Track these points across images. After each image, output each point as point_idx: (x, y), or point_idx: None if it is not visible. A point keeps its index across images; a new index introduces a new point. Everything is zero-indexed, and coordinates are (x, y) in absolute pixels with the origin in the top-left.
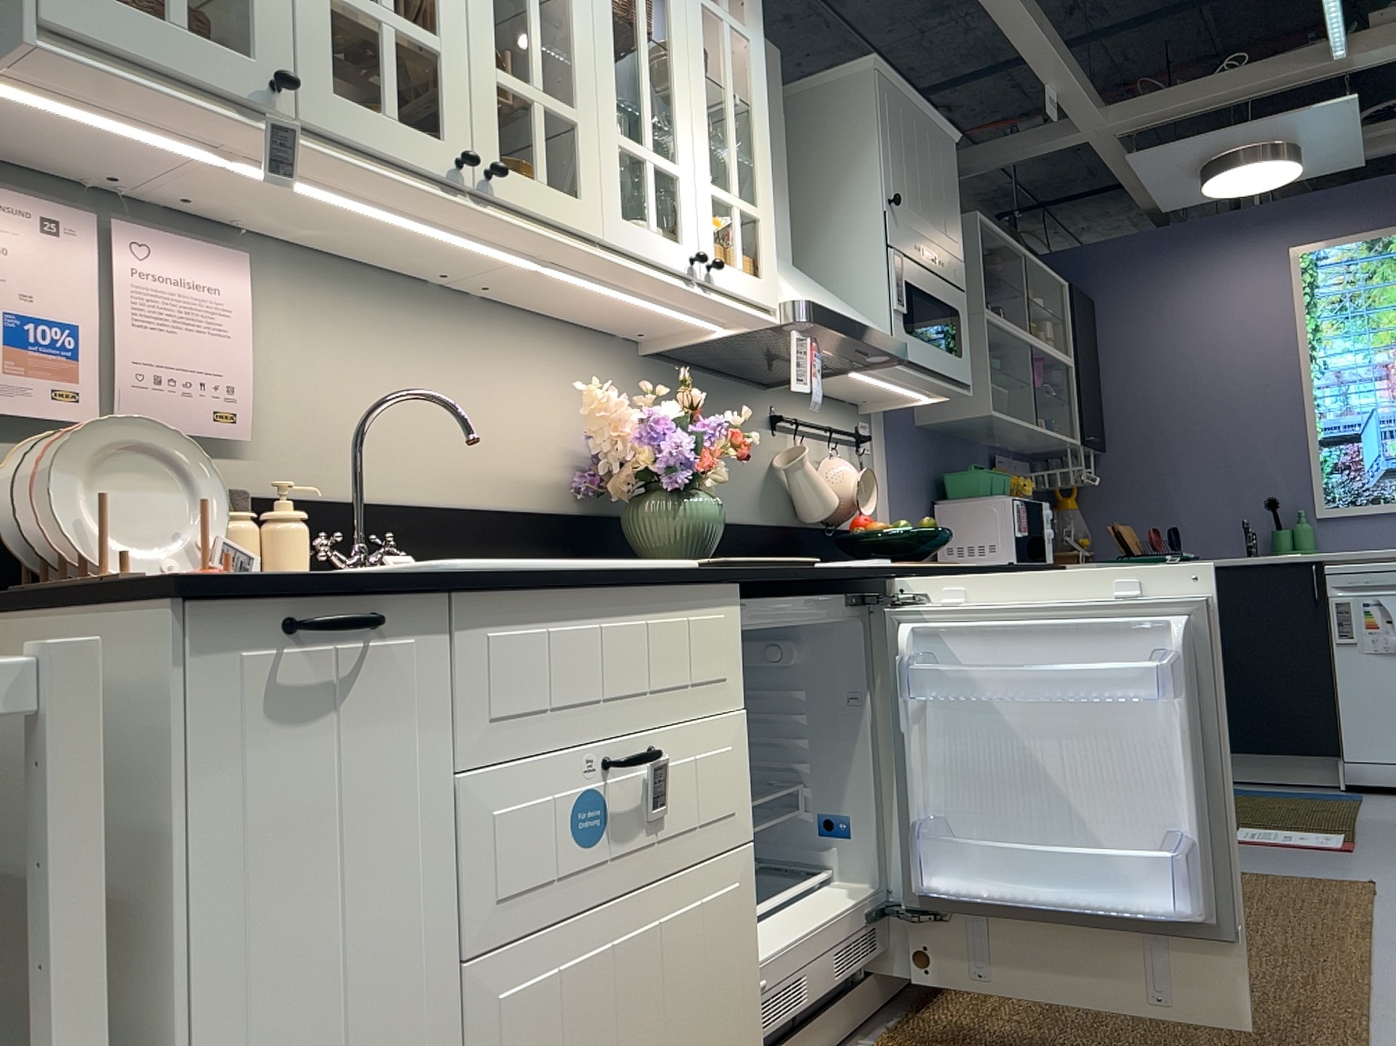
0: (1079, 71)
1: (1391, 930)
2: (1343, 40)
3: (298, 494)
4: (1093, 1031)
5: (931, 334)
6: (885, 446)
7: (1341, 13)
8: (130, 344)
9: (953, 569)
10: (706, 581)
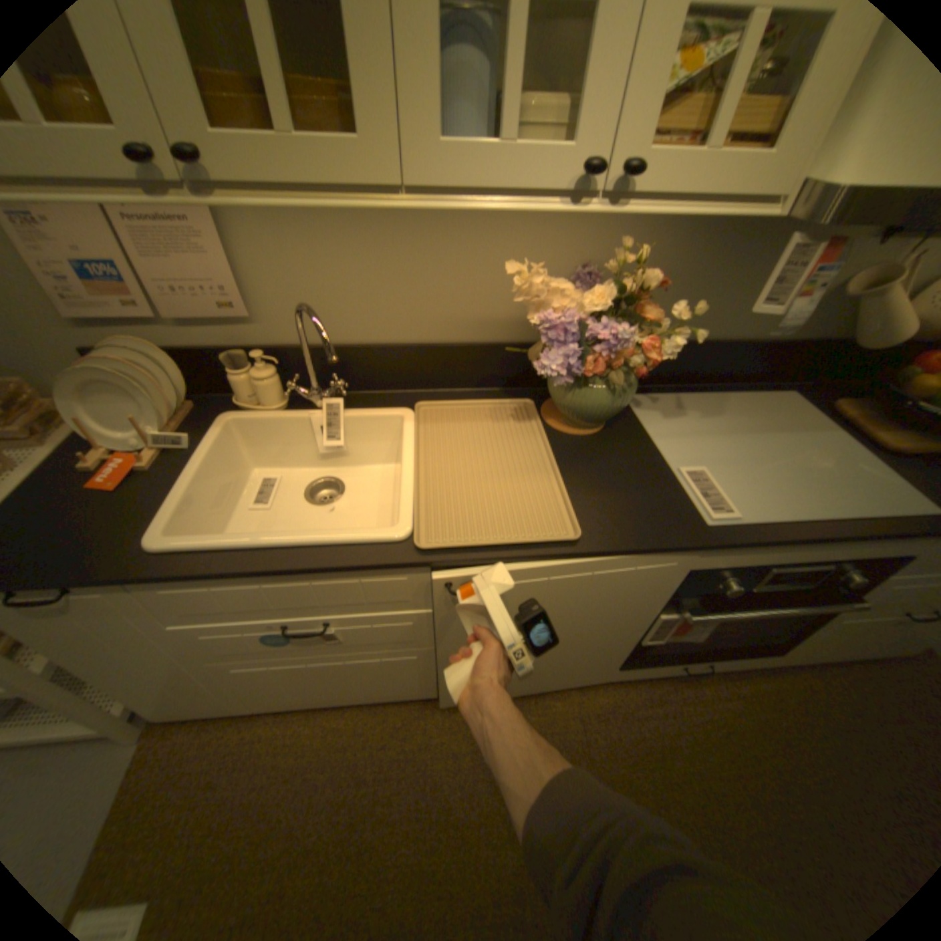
0: None
1: None
2: None
3: (293, 342)
4: (667, 789)
5: None
6: None
7: None
8: (144, 268)
9: (837, 541)
10: (376, 569)
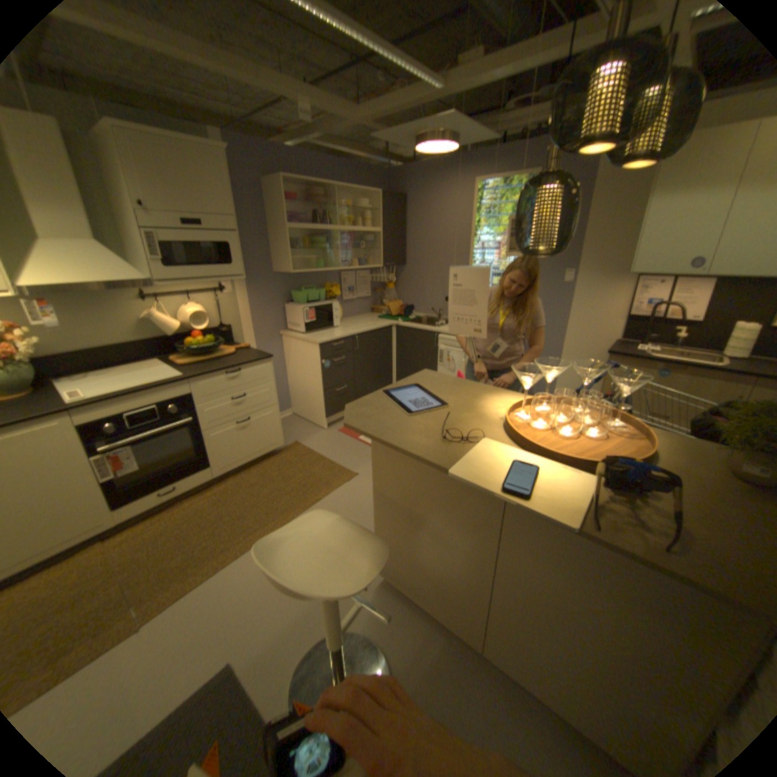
0: (318, 90)
1: (320, 505)
2: (432, 79)
3: None
4: (155, 549)
5: (204, 257)
6: (243, 287)
7: (412, 66)
8: None
9: (132, 392)
10: None
